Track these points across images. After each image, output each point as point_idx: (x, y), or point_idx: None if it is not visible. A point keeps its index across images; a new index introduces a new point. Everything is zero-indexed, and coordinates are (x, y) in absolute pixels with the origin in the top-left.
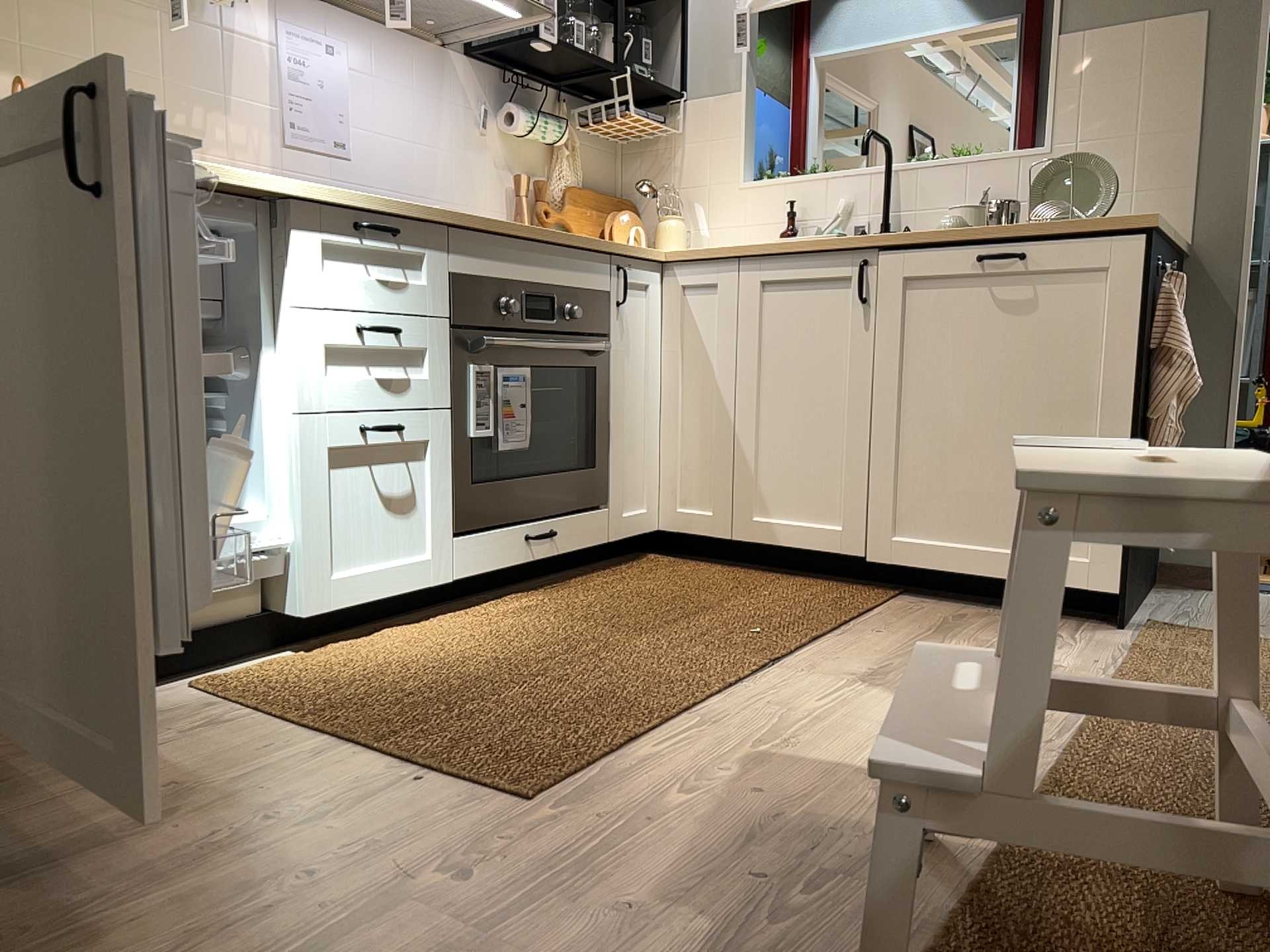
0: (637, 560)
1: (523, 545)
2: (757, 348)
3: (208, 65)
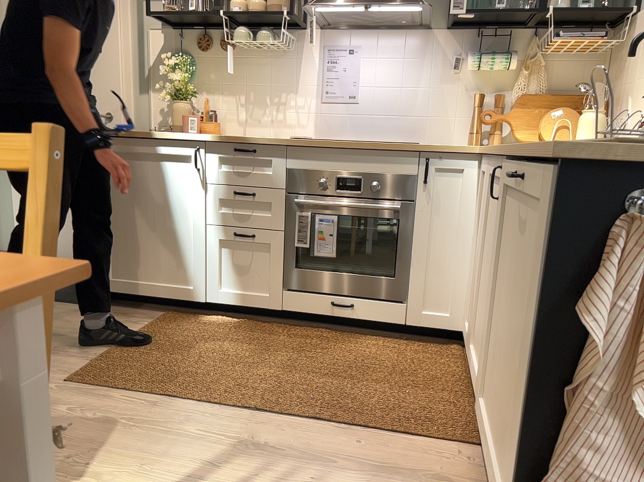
0: (444, 344)
1: (329, 307)
2: (483, 226)
3: (288, 75)
